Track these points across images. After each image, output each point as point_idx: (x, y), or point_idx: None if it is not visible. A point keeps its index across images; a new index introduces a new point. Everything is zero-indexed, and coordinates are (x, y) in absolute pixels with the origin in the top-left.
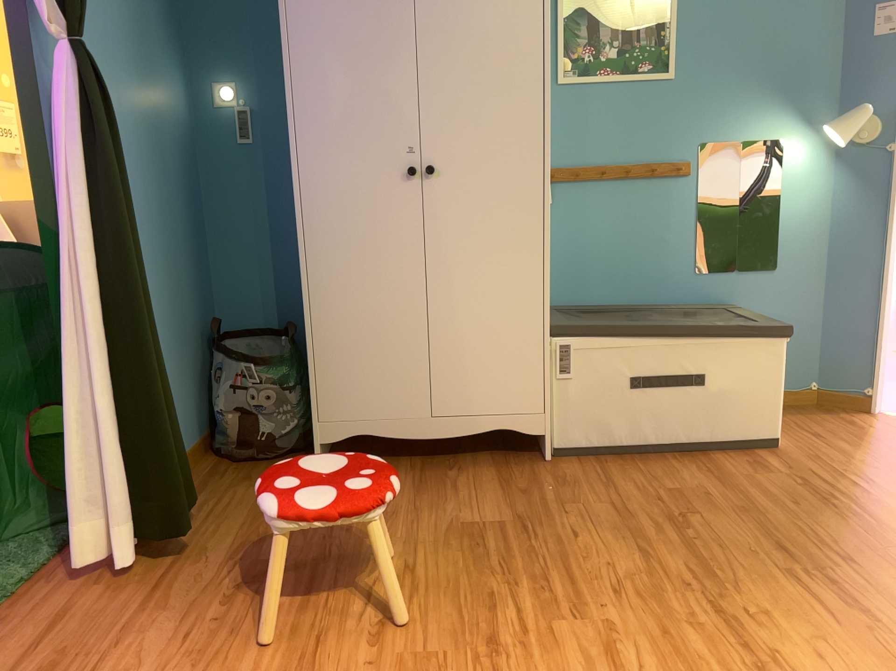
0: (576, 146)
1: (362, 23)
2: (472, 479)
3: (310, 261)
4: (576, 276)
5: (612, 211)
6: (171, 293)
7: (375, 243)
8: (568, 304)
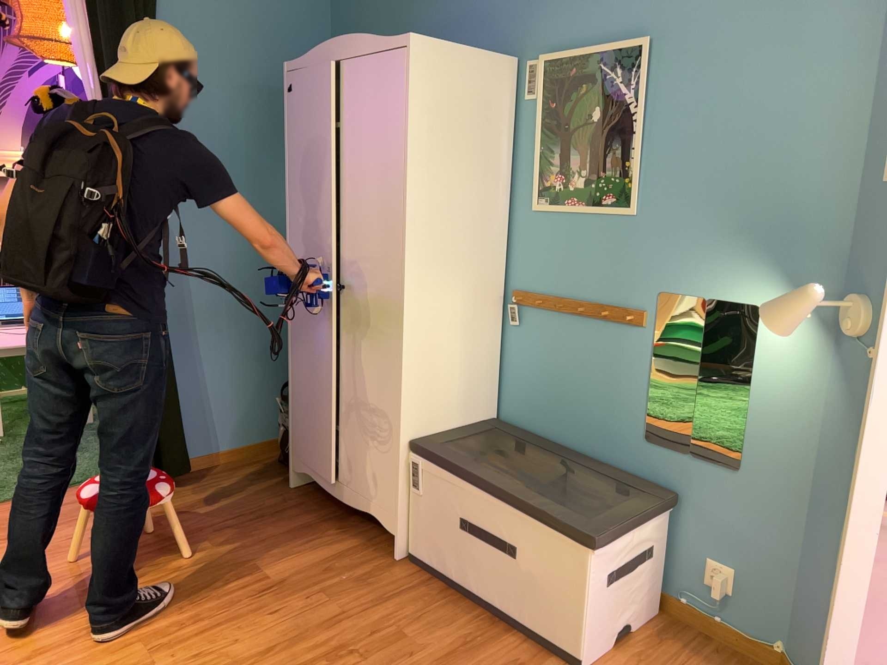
0: (544, 273)
1: (317, 169)
2: (332, 543)
3: (291, 336)
4: (535, 403)
5: (570, 346)
6: (259, 336)
7: (317, 334)
8: (519, 429)
